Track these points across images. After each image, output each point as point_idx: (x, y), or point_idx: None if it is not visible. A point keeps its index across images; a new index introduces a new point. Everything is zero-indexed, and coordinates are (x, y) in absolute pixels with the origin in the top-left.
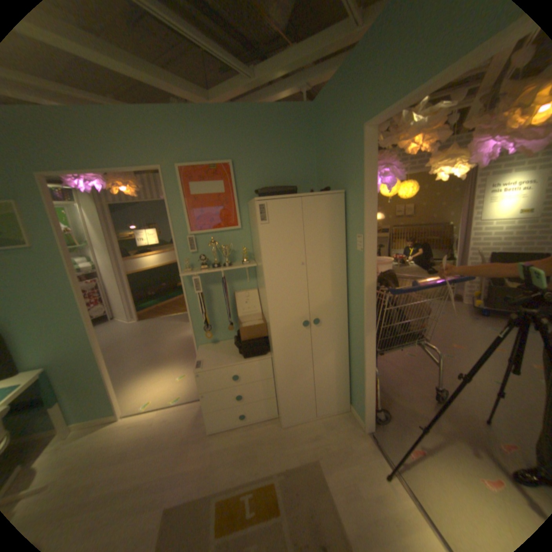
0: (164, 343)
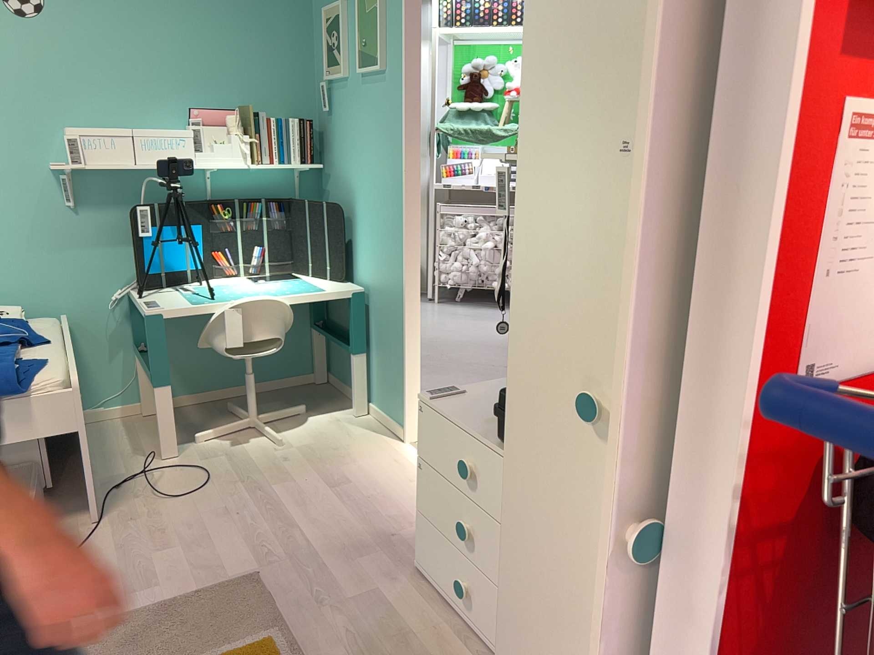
0: None
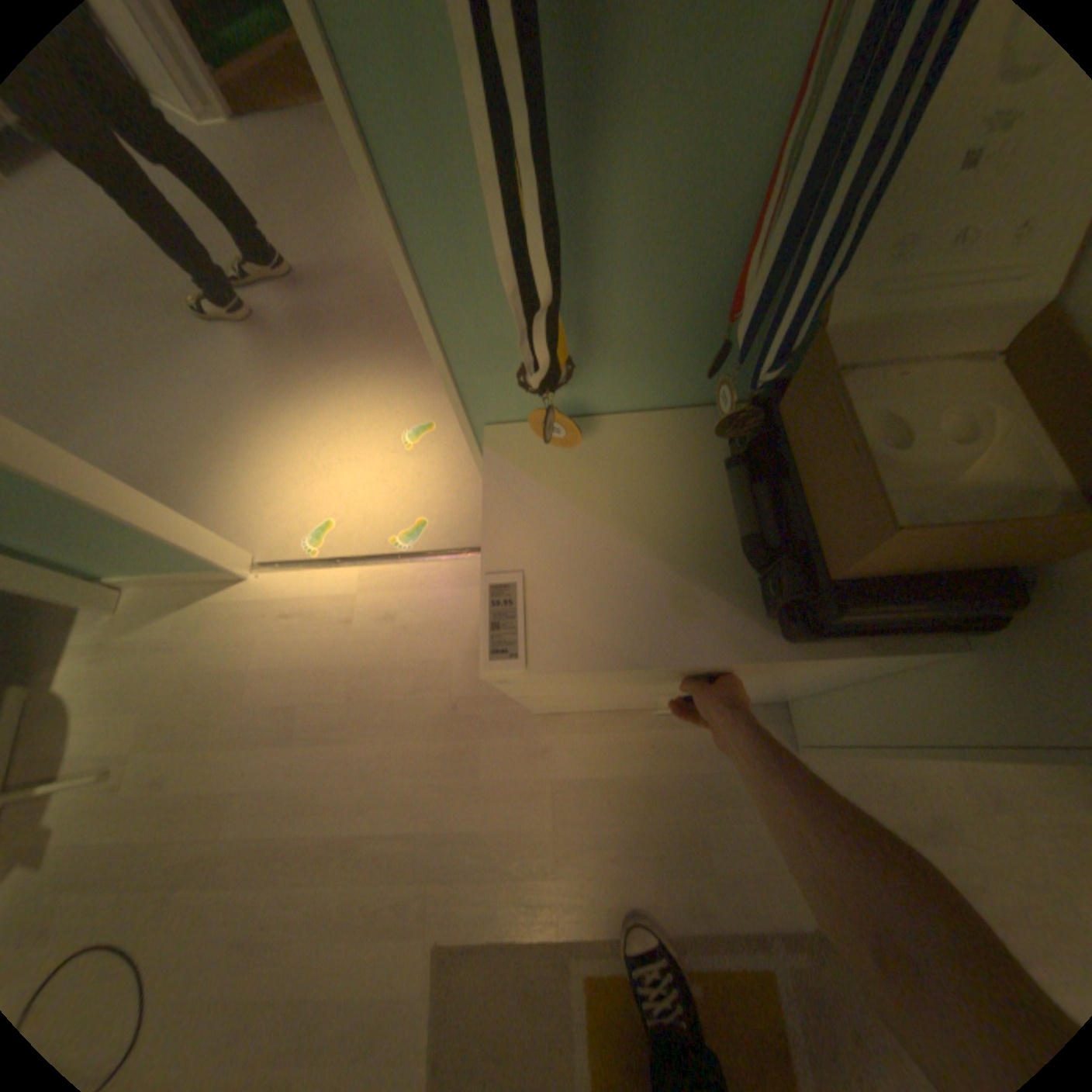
0: (340, 251)
